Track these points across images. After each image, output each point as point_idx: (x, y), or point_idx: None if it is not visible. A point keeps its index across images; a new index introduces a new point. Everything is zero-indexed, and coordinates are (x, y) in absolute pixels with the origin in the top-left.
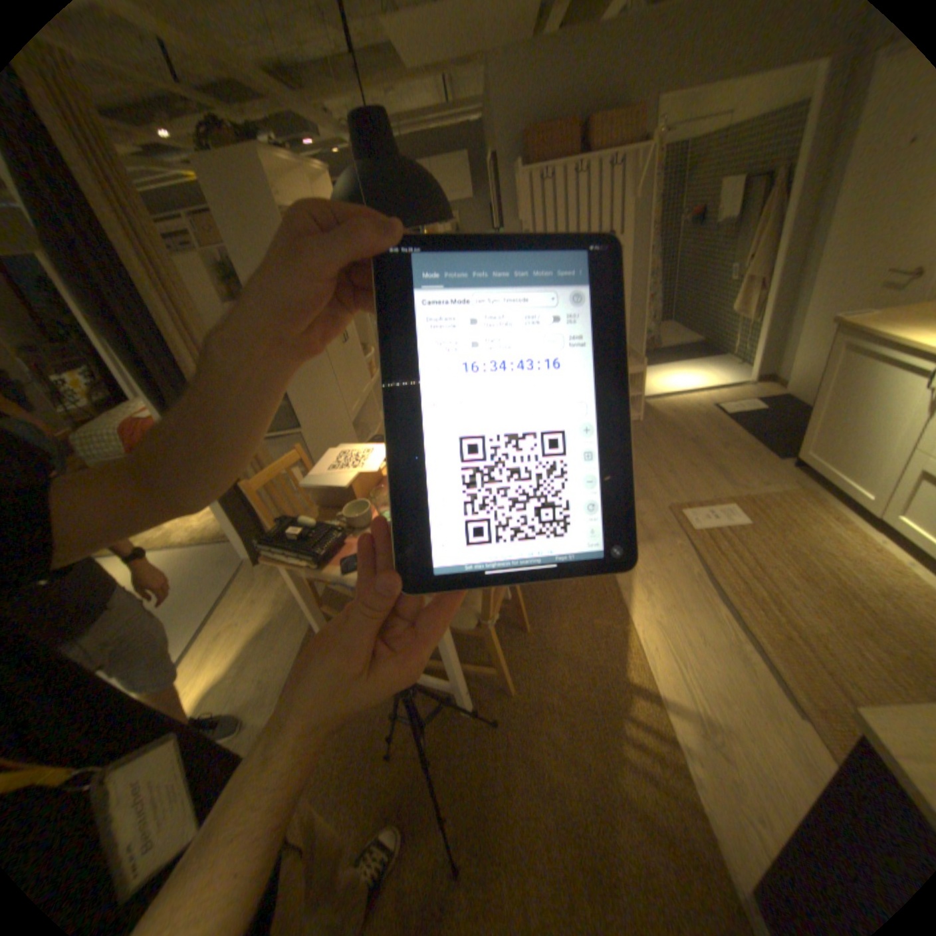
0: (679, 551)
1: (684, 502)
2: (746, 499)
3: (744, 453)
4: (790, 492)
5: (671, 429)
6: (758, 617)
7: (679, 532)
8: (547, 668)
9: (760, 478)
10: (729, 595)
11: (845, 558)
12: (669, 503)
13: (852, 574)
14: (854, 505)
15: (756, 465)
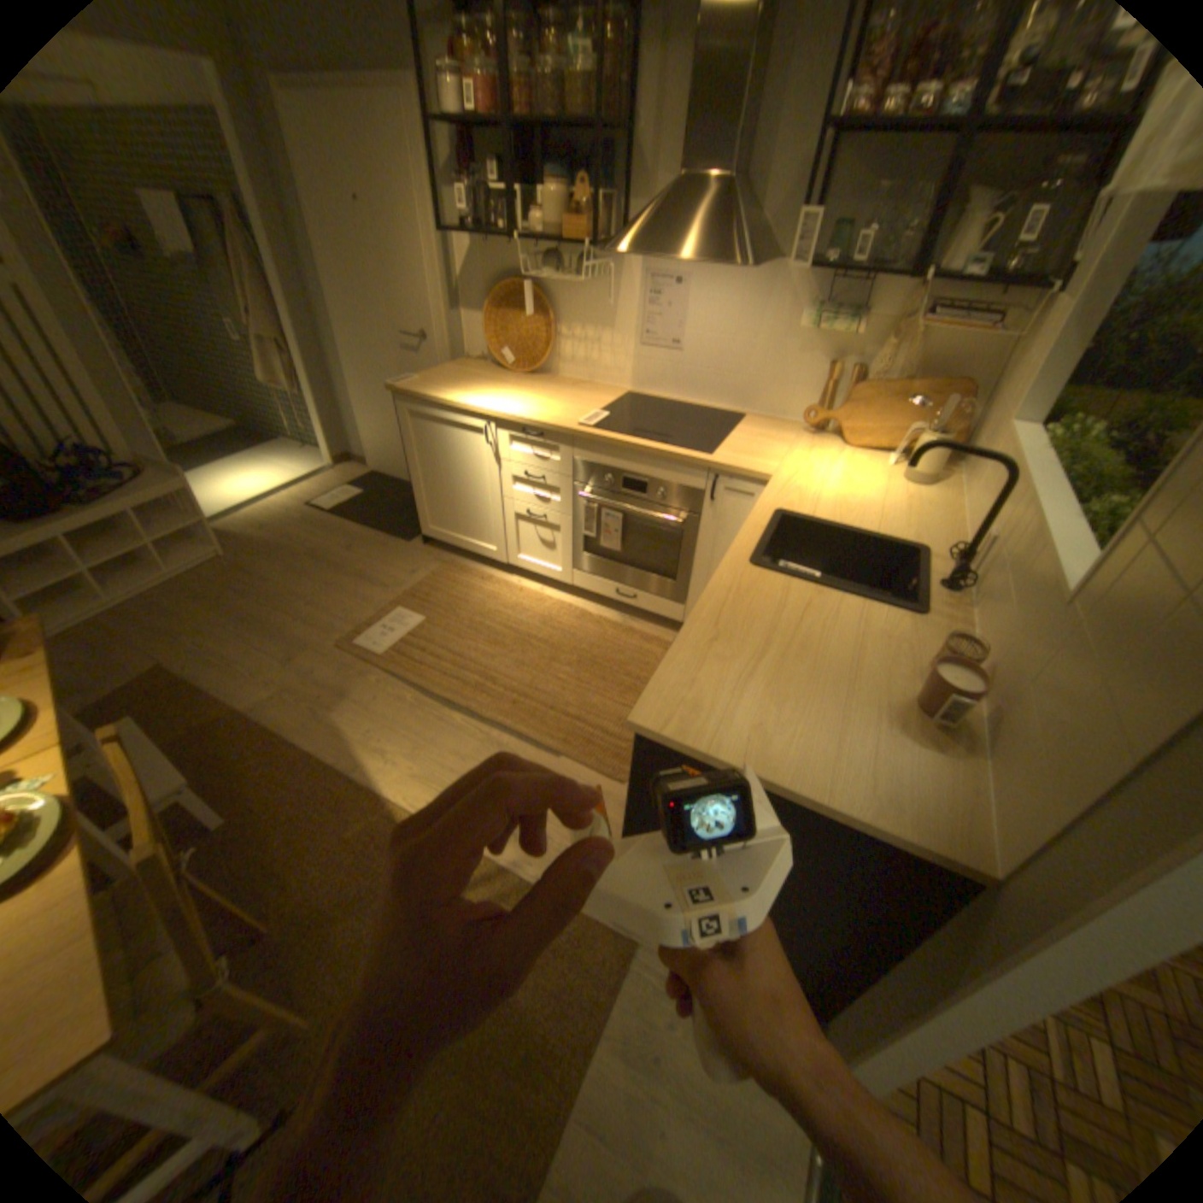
0: (381, 687)
1: (349, 631)
2: (406, 596)
3: (373, 548)
4: (436, 571)
5: (274, 552)
6: (485, 700)
7: (367, 667)
8: (329, 941)
9: (404, 569)
10: (452, 697)
11: (506, 608)
12: (334, 641)
13: (518, 618)
14: (485, 560)
15: (392, 557)
